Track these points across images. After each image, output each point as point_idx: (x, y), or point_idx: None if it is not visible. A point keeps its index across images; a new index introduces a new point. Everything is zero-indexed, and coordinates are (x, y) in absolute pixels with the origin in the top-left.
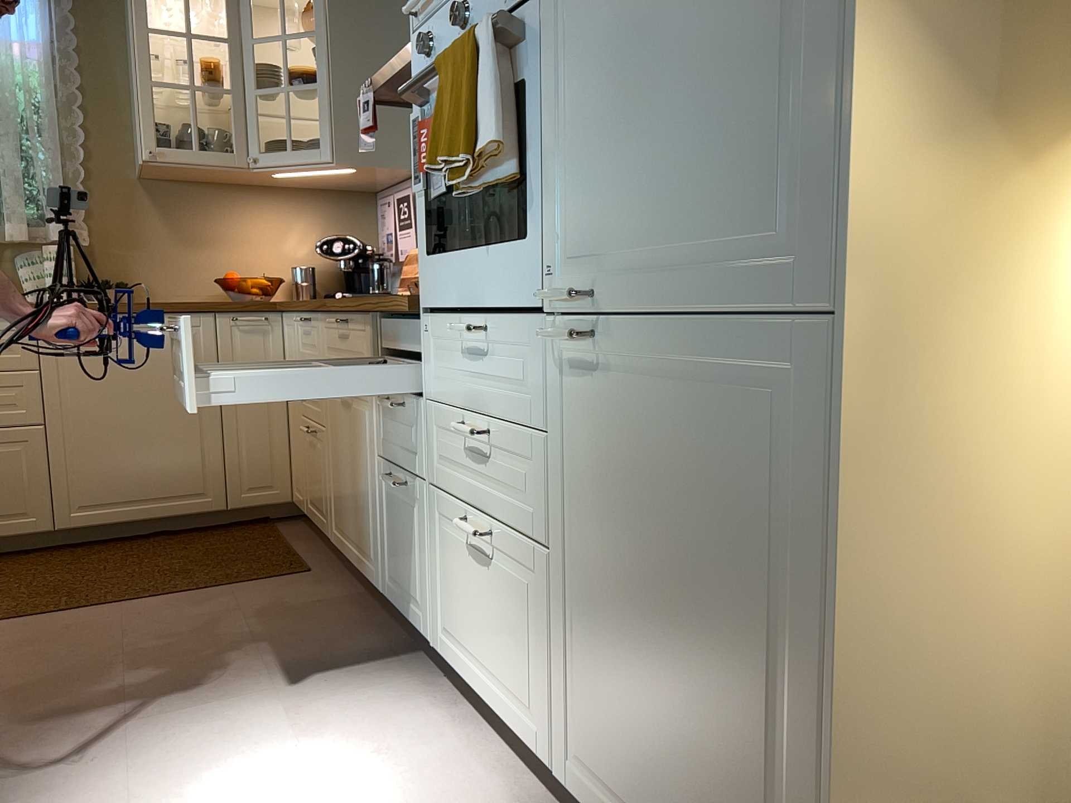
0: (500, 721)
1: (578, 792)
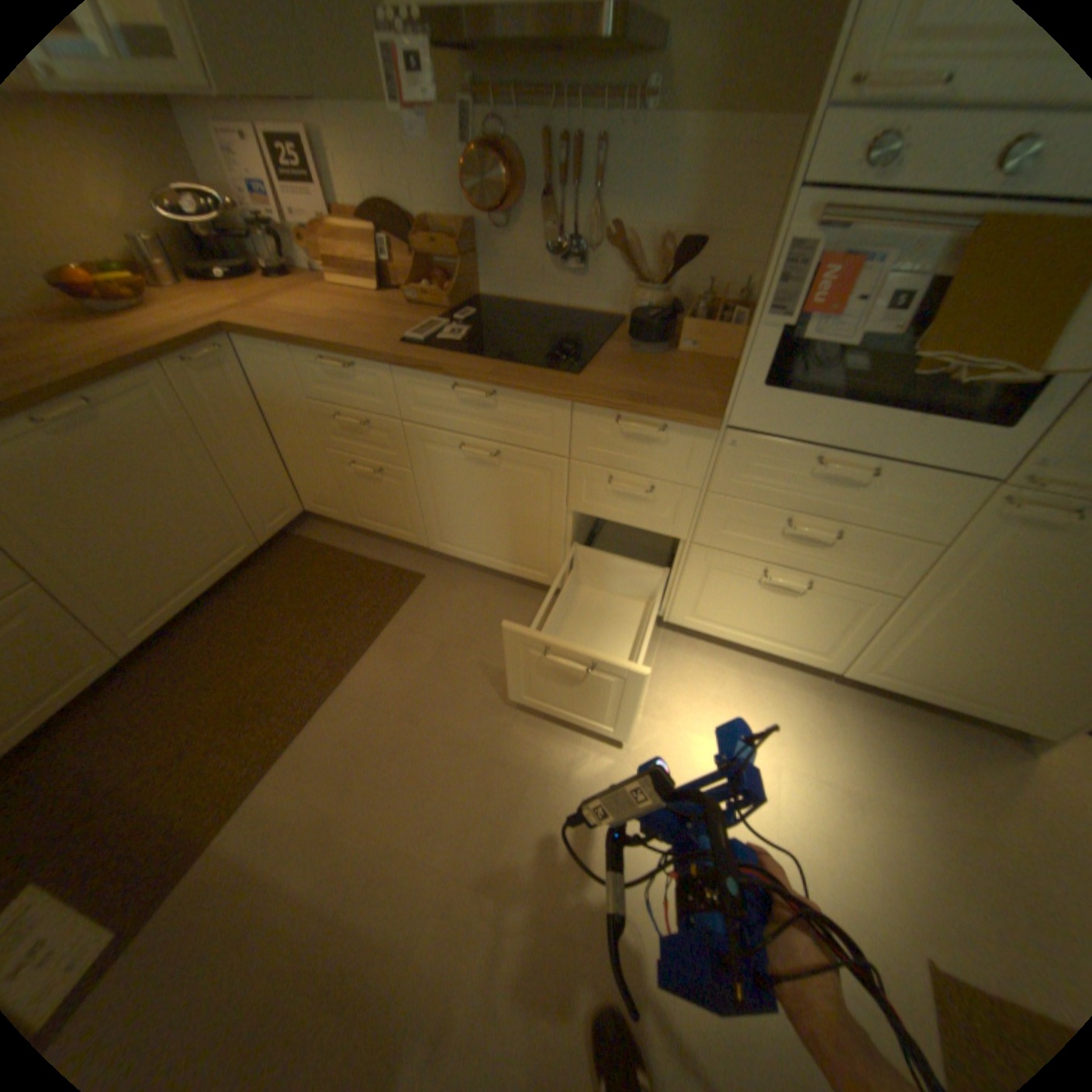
0: (766, 652)
1: (868, 678)
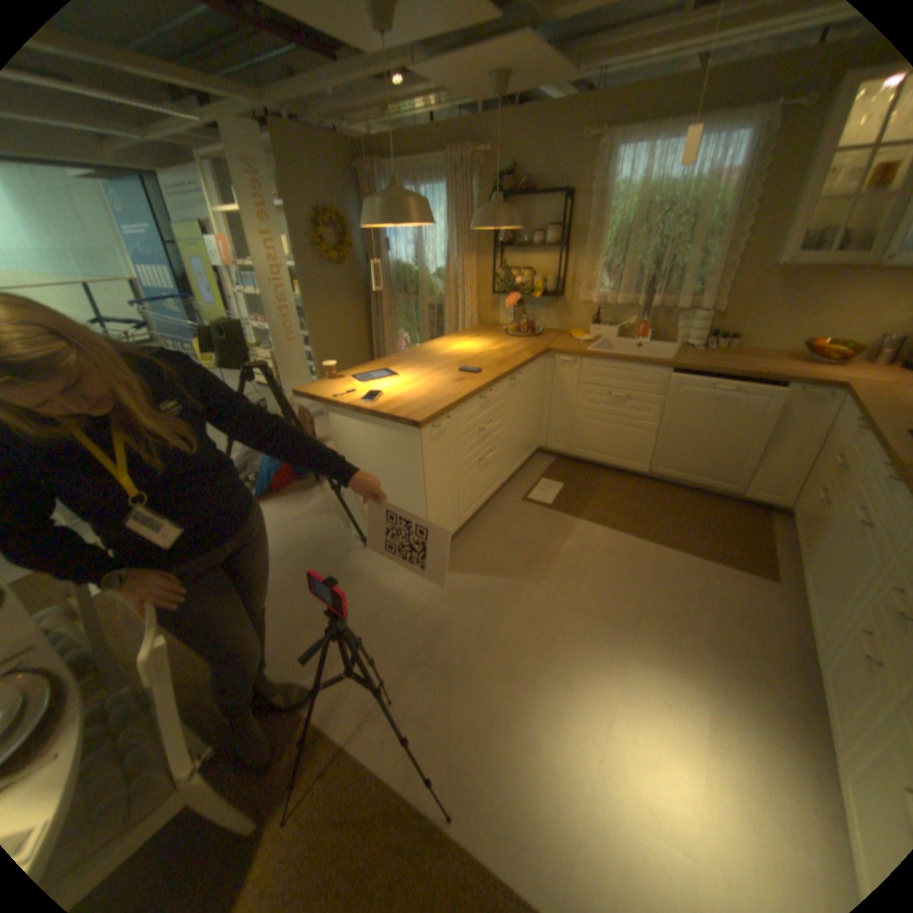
0: None
1: None
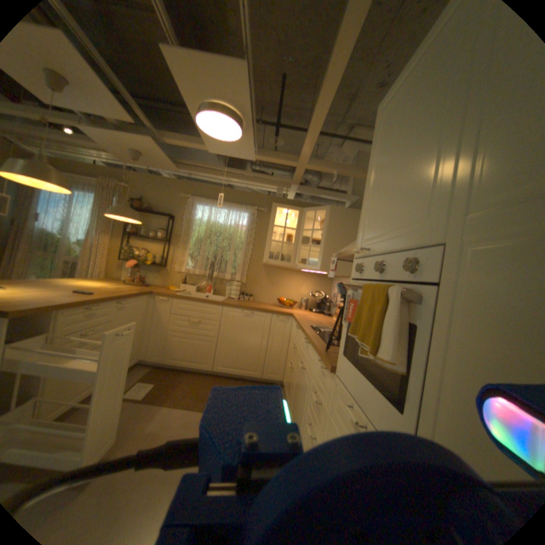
0: None
1: None
